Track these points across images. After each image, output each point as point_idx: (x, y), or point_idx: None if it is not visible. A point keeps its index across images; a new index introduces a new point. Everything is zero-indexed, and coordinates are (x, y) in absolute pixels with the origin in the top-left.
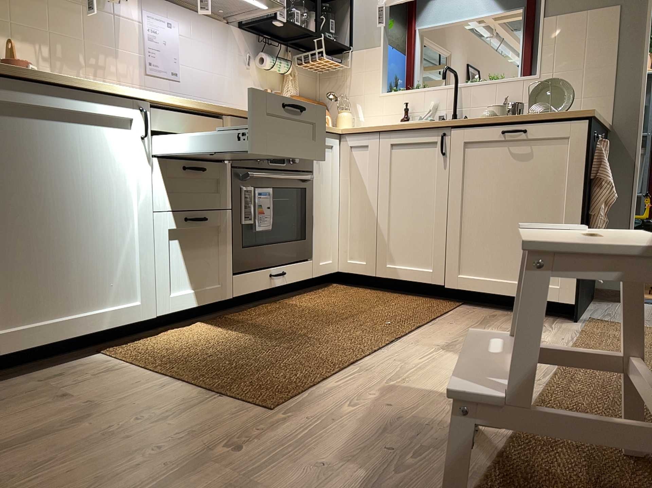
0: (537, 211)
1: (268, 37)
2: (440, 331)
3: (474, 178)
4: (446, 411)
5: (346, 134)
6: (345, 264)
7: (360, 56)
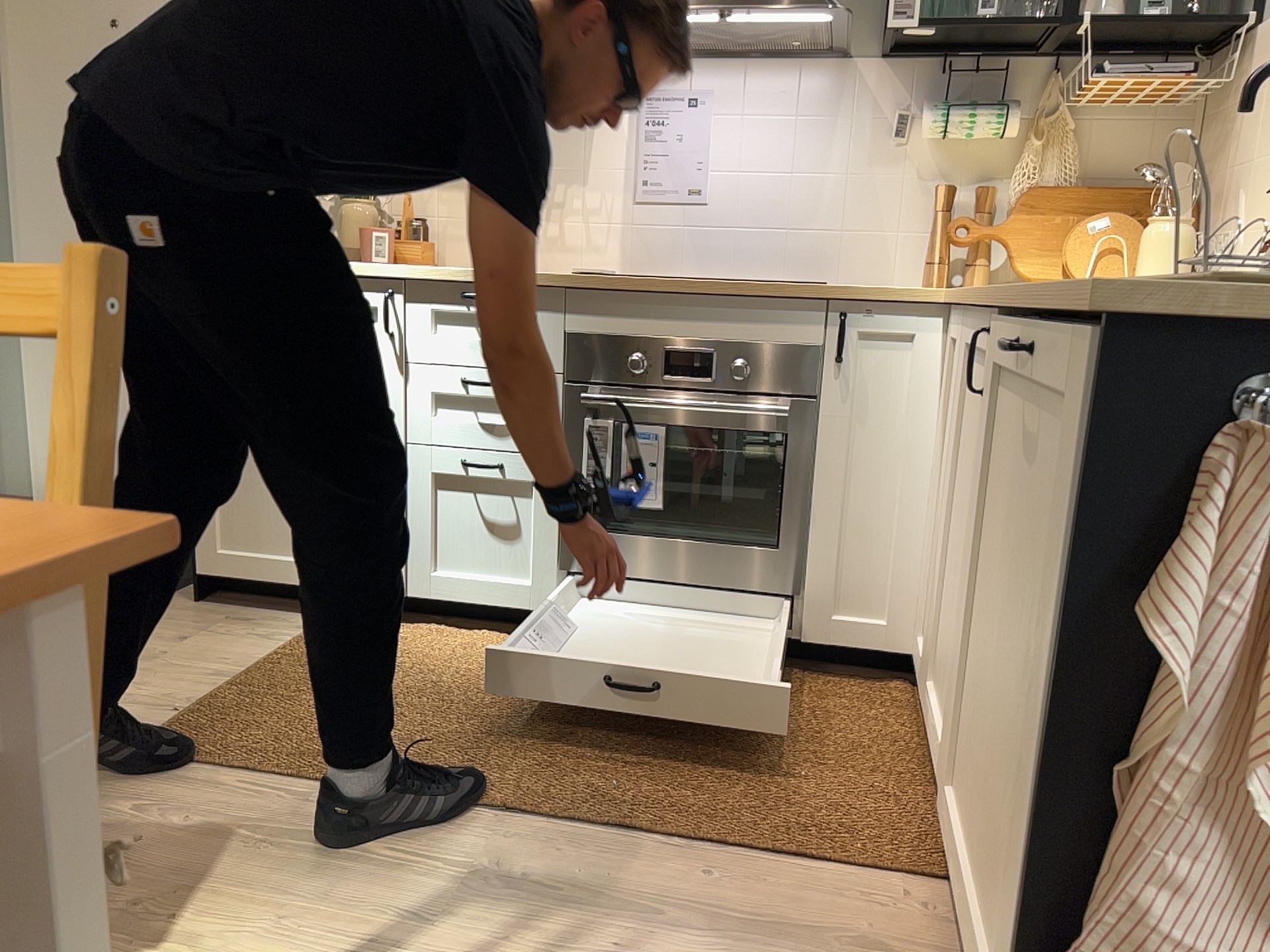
0: (1020, 680)
1: (967, 57)
2: (601, 858)
3: (994, 499)
4: (118, 903)
5: (948, 312)
6: (915, 643)
7: (1260, 42)
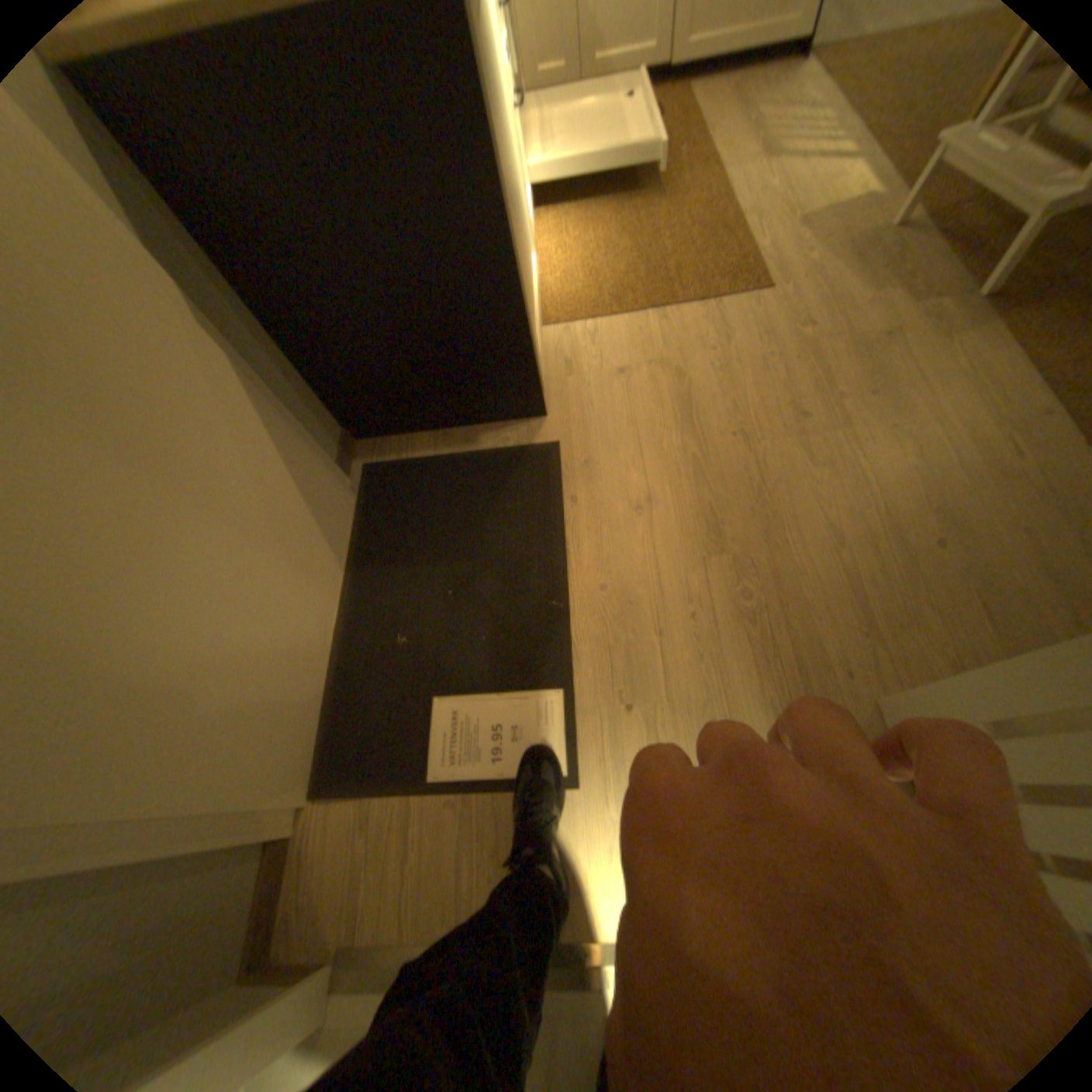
0: None
1: None
2: (737, 133)
3: None
4: (867, 215)
5: None
6: (533, 75)
7: None
